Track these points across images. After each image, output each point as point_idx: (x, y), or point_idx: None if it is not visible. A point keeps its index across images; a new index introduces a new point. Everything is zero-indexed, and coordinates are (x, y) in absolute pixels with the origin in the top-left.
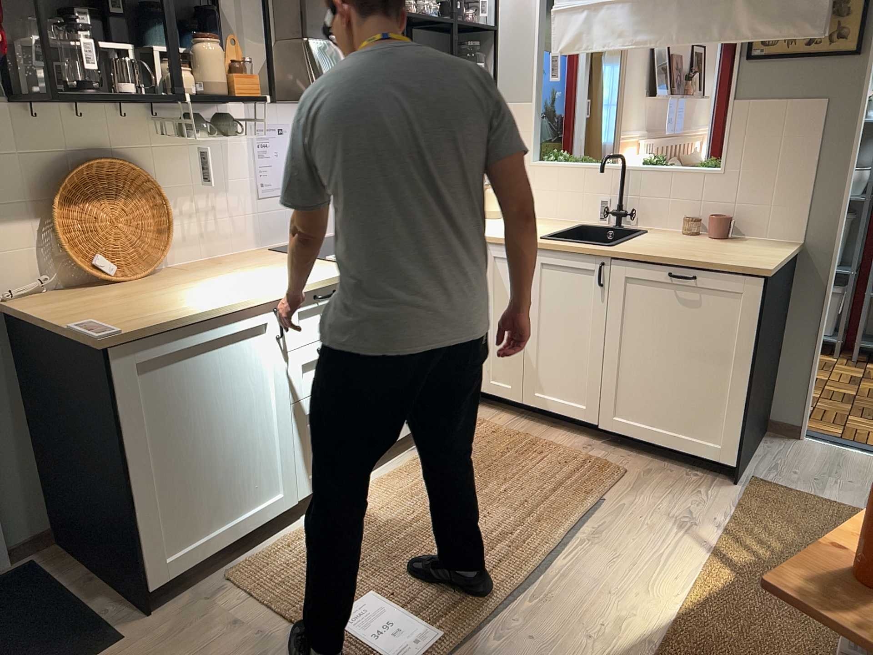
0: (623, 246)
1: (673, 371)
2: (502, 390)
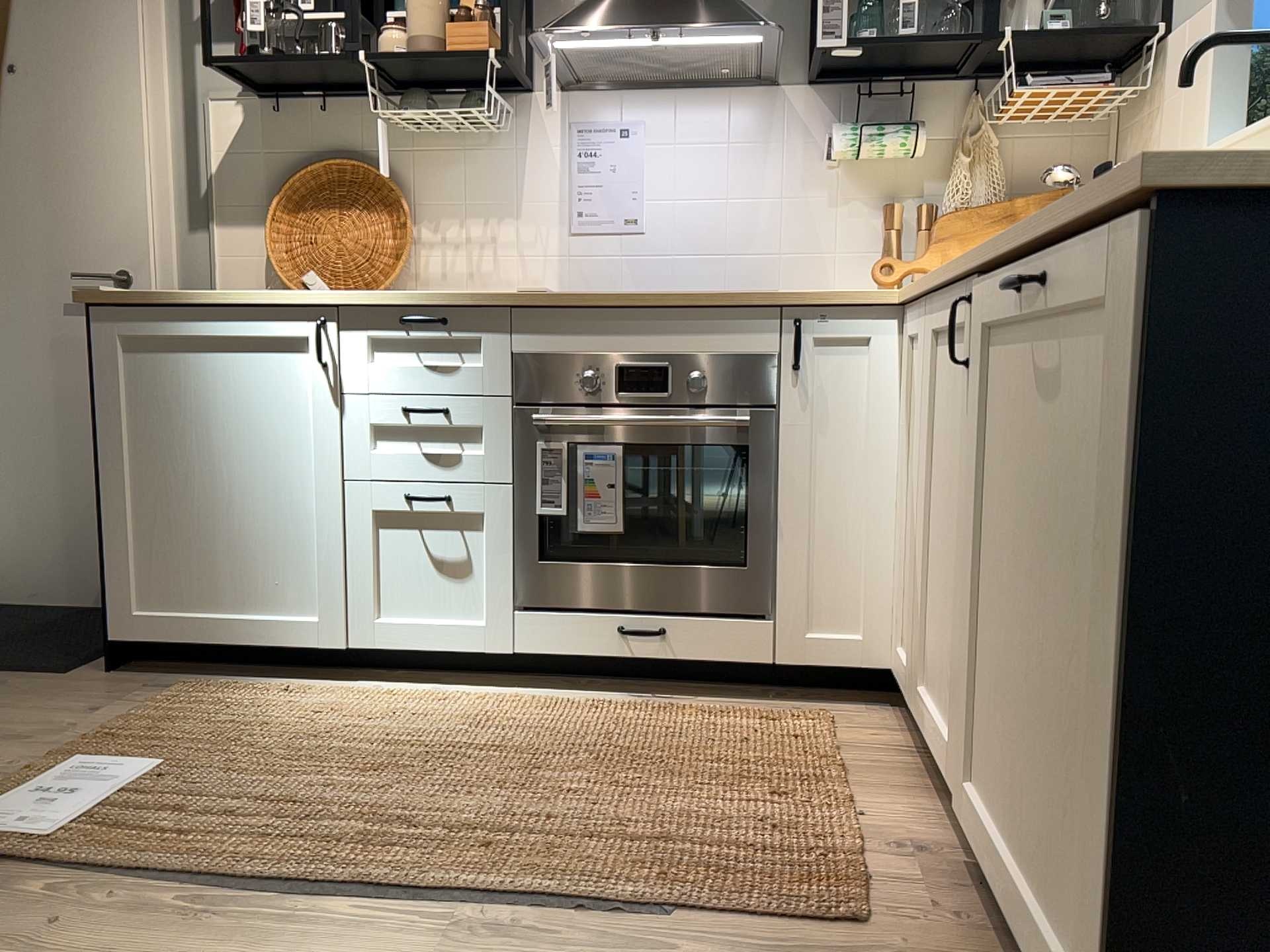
0: None
1: (1044, 645)
2: (904, 669)
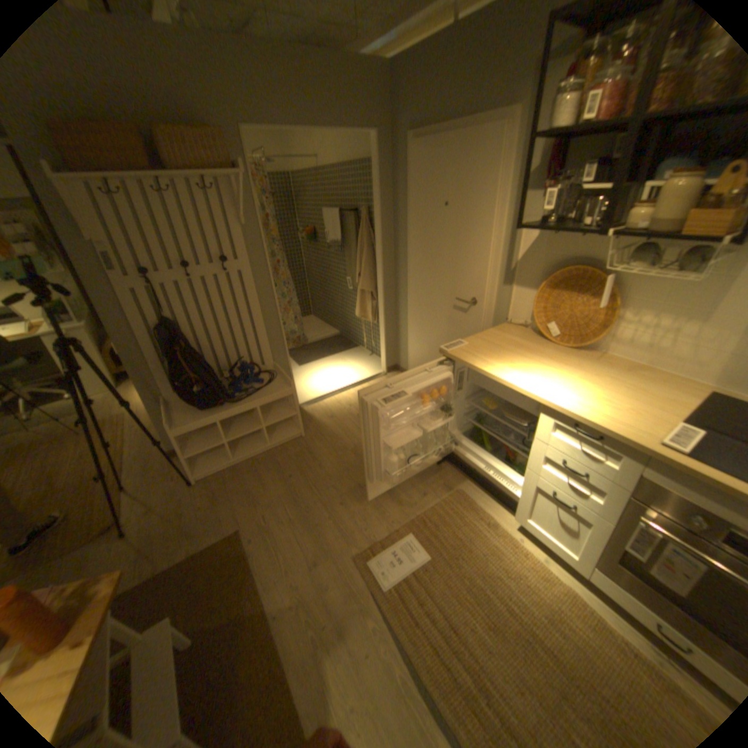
0: None
1: None
2: None
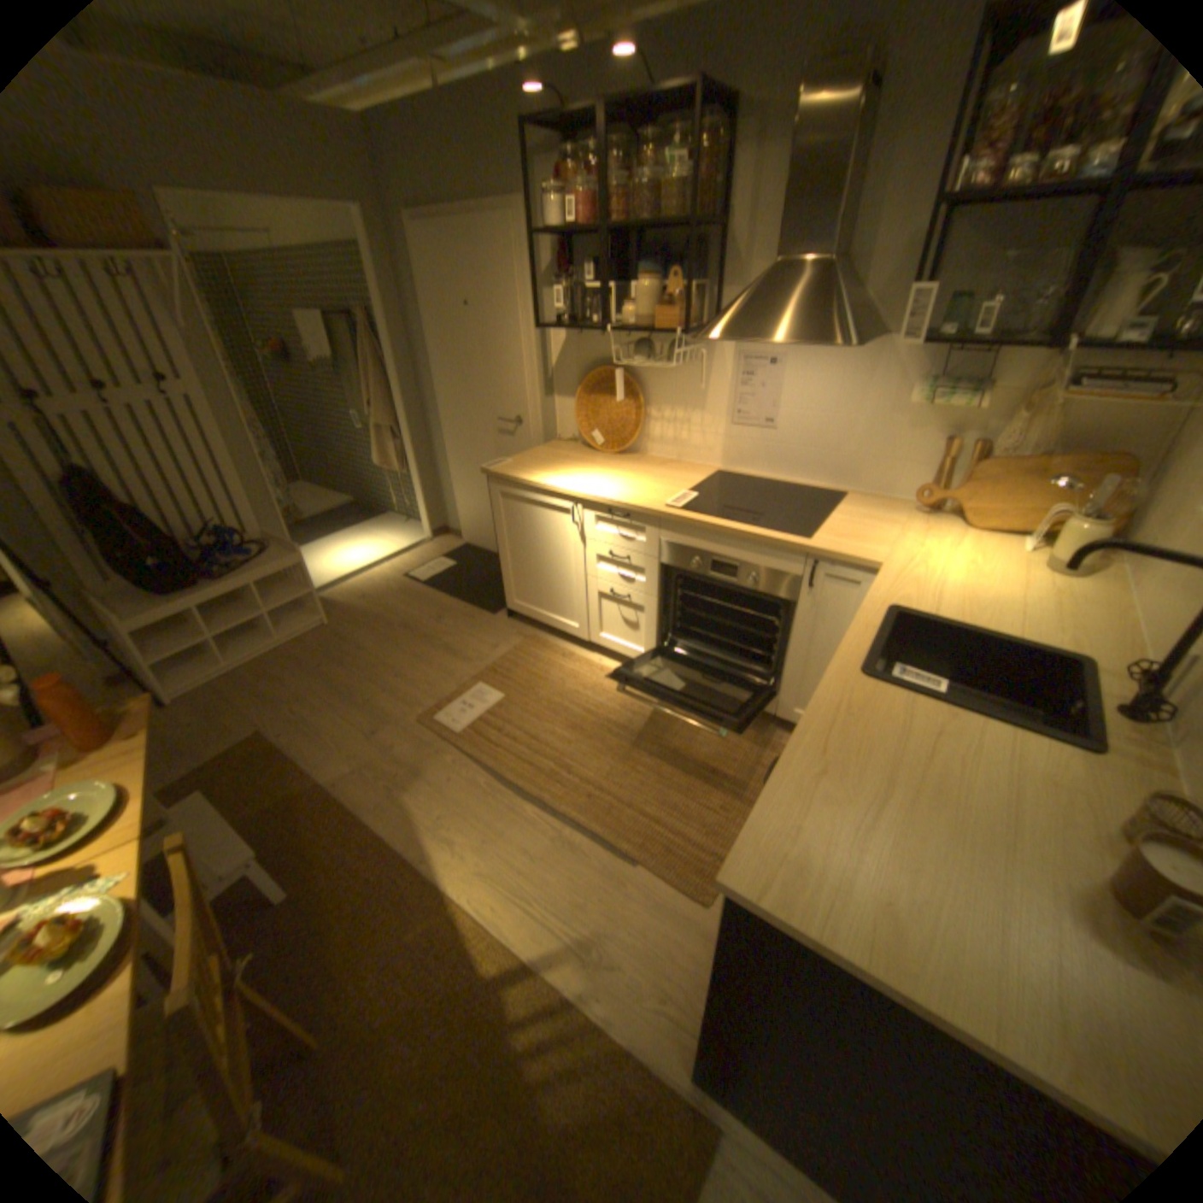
0: (869, 689)
1: None
2: None
